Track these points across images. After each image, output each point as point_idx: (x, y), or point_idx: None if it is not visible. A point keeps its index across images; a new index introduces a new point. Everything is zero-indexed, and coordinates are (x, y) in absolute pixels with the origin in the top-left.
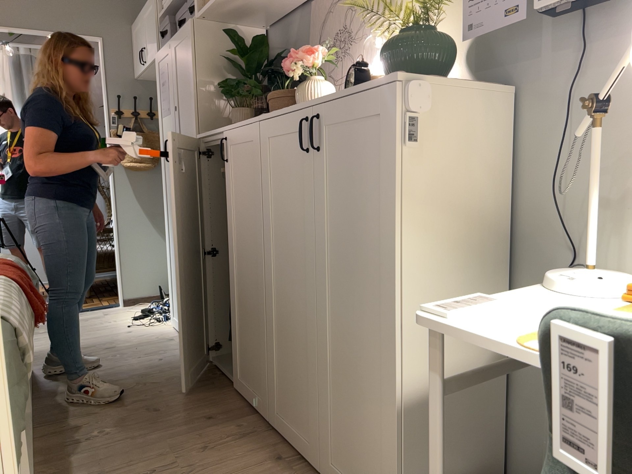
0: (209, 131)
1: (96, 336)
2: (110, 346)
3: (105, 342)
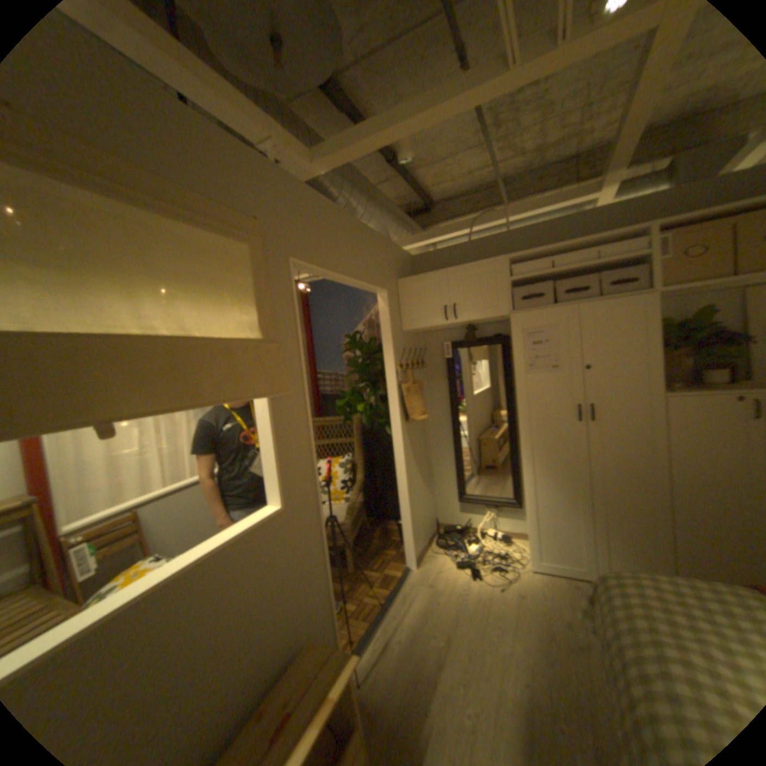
0: (703, 392)
1: (512, 620)
2: (563, 626)
3: (541, 622)
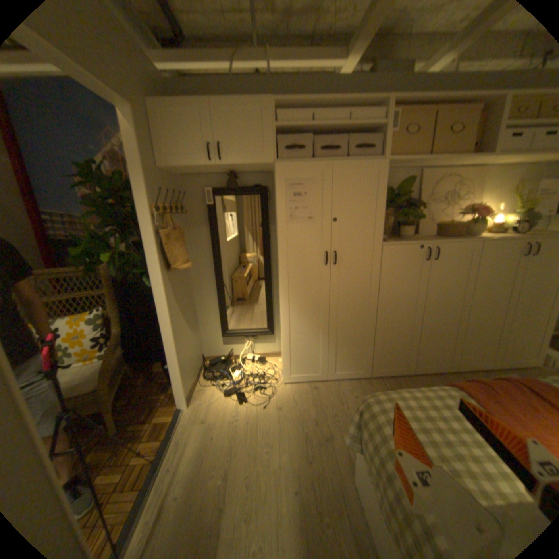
0: (403, 242)
1: (276, 431)
2: (312, 423)
3: (297, 425)
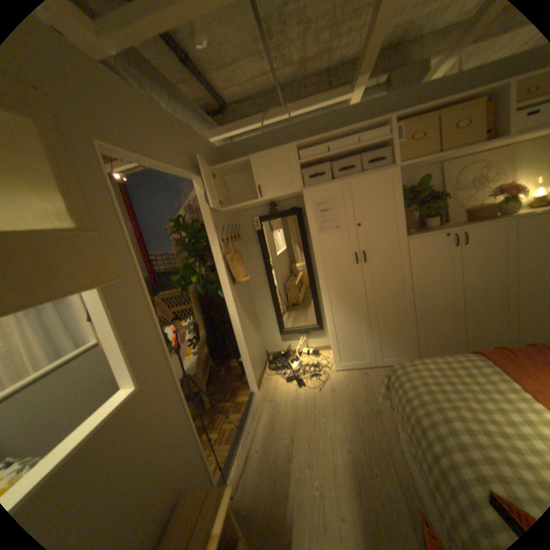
0: (428, 233)
1: (330, 408)
2: (362, 401)
3: (348, 403)
